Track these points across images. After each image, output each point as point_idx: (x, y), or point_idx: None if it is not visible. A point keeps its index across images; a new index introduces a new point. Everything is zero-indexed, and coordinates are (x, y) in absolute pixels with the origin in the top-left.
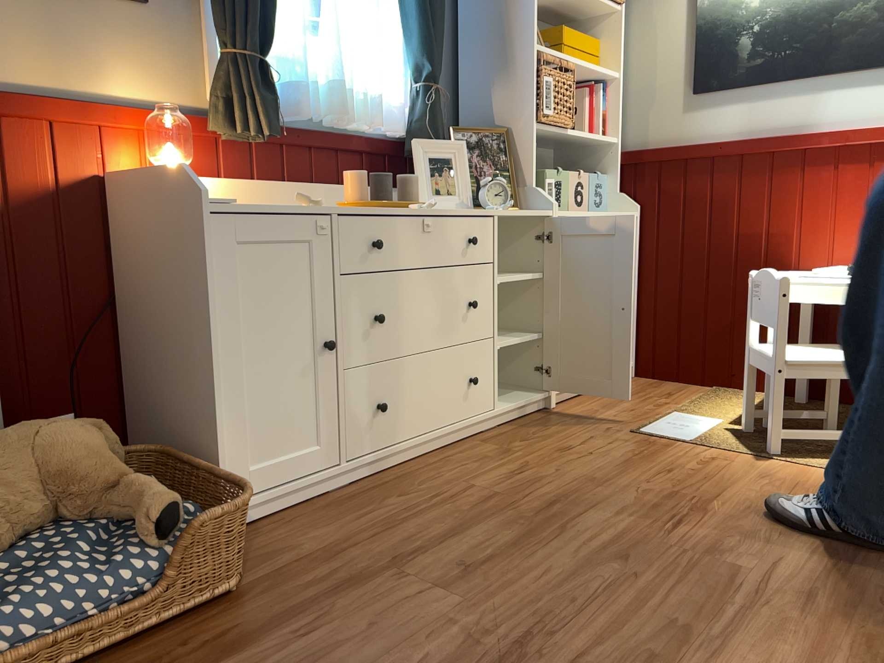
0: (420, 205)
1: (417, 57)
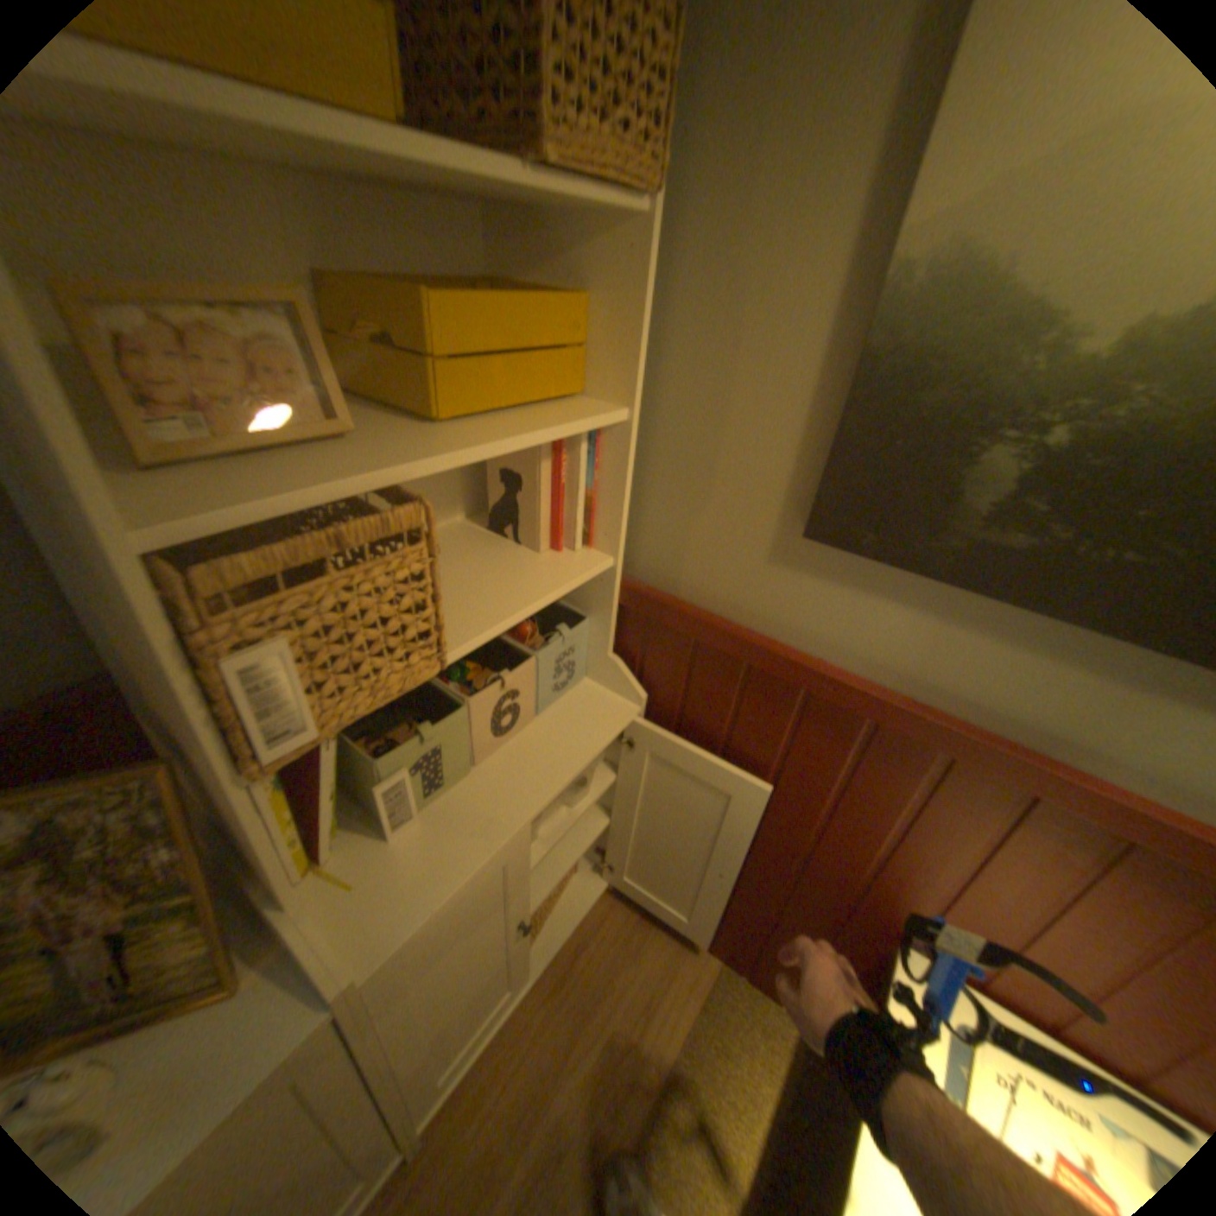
0: None
1: None
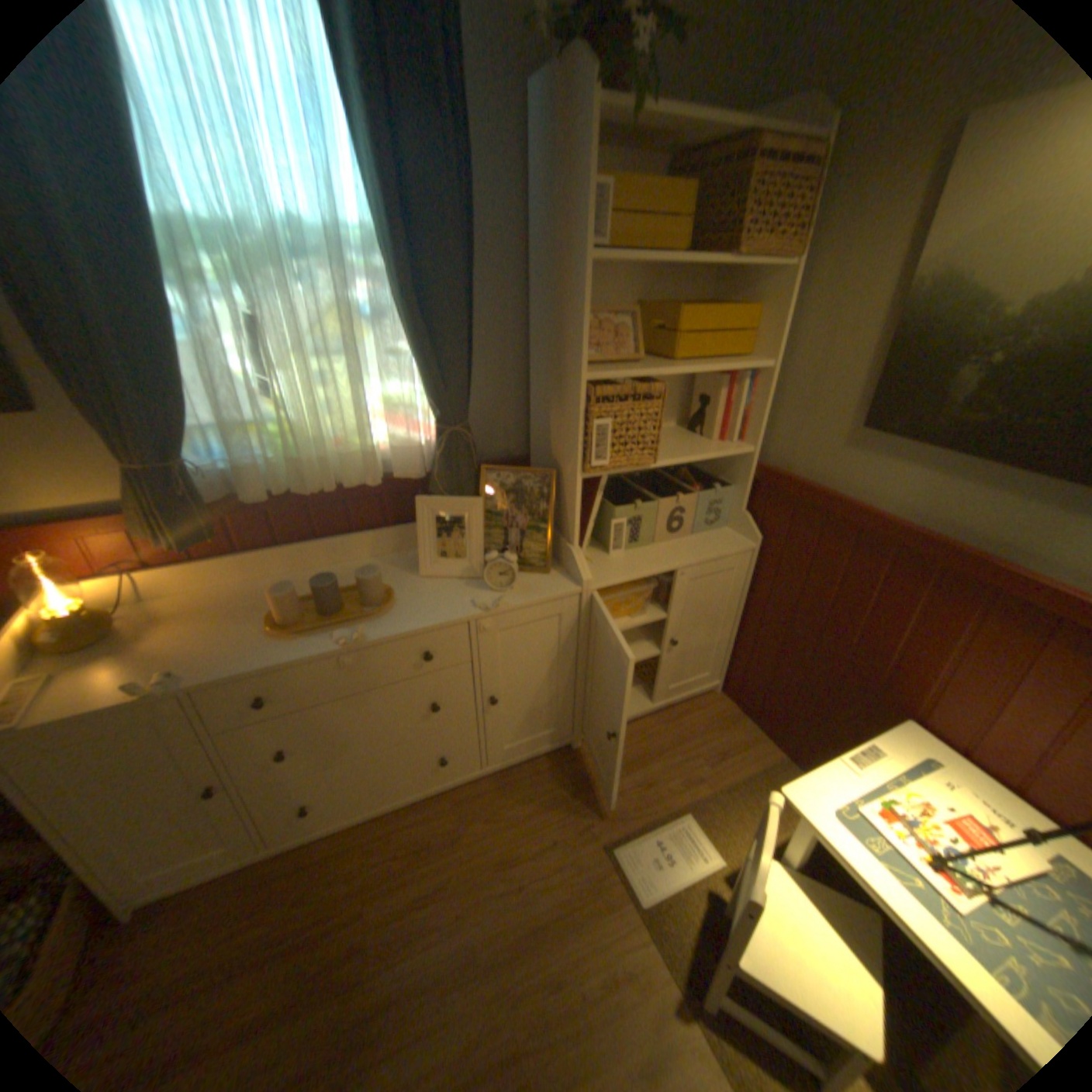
0: (340, 637)
1: (426, 392)
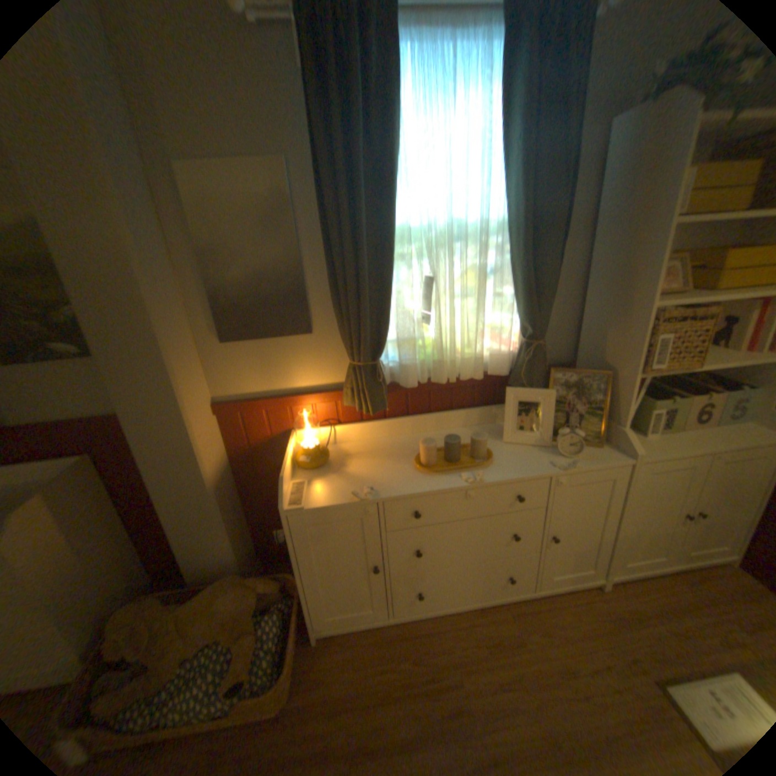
0: (468, 477)
1: (522, 318)
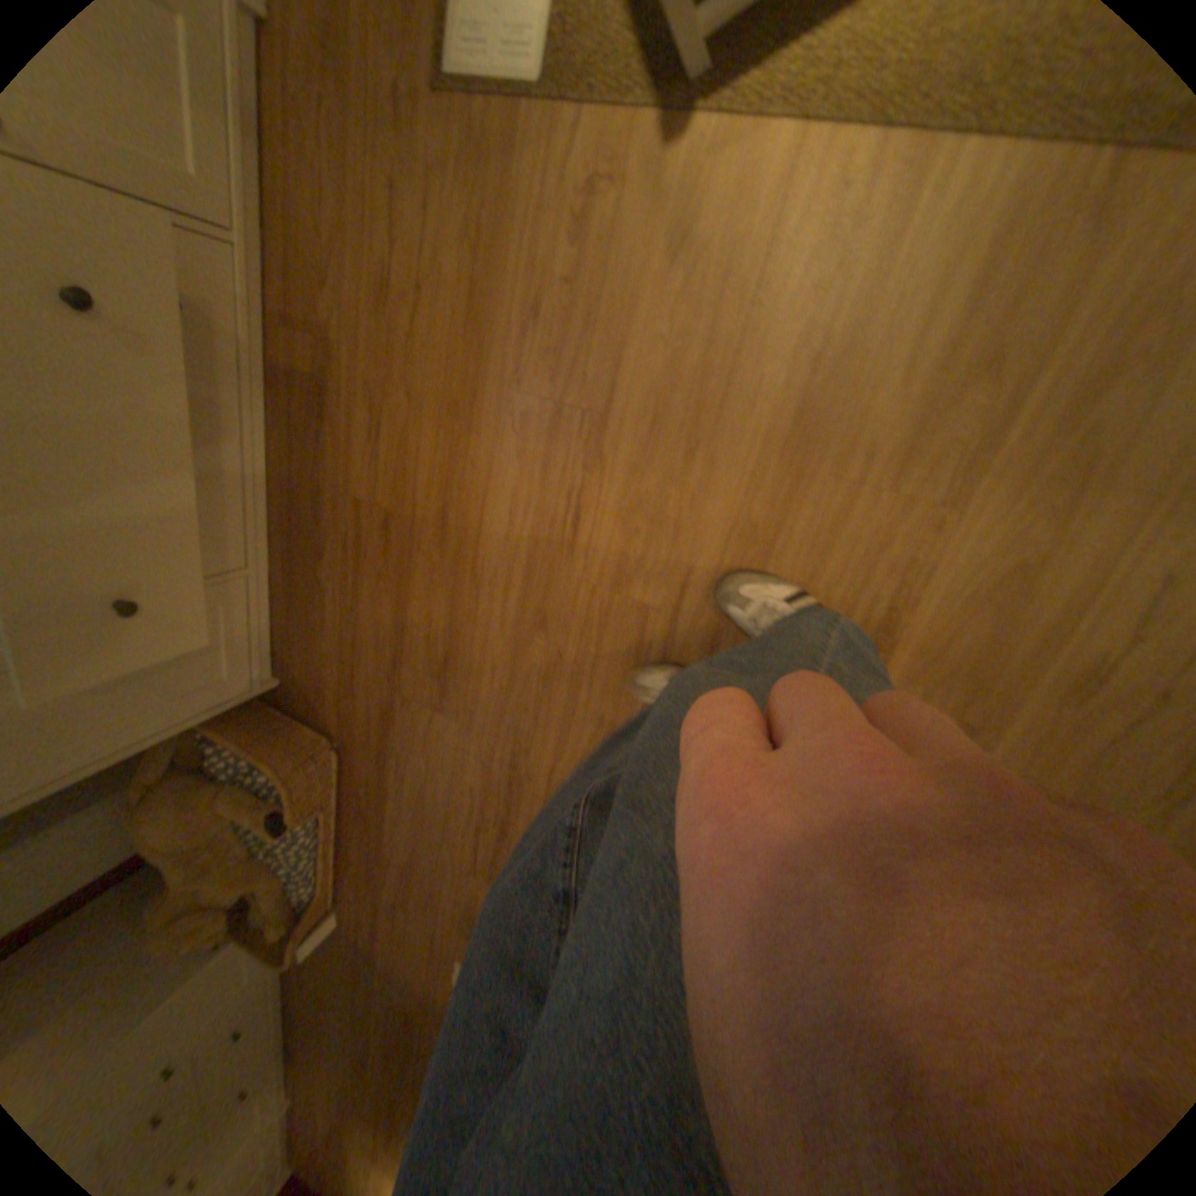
0: None
1: None
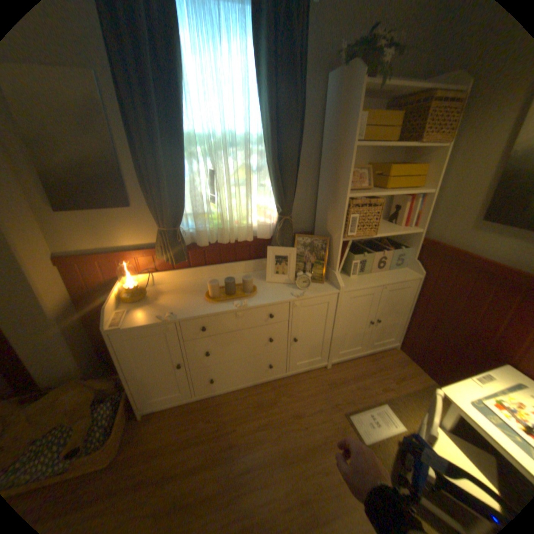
0: (237, 303)
1: (276, 201)
